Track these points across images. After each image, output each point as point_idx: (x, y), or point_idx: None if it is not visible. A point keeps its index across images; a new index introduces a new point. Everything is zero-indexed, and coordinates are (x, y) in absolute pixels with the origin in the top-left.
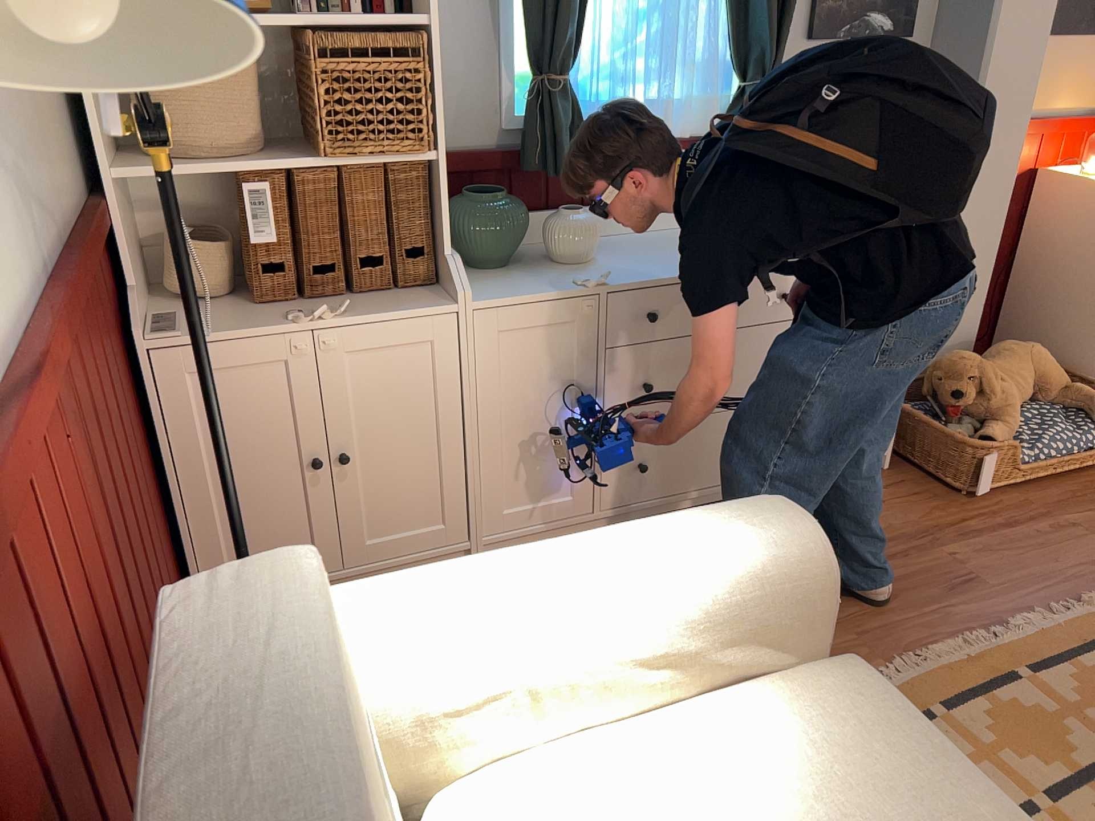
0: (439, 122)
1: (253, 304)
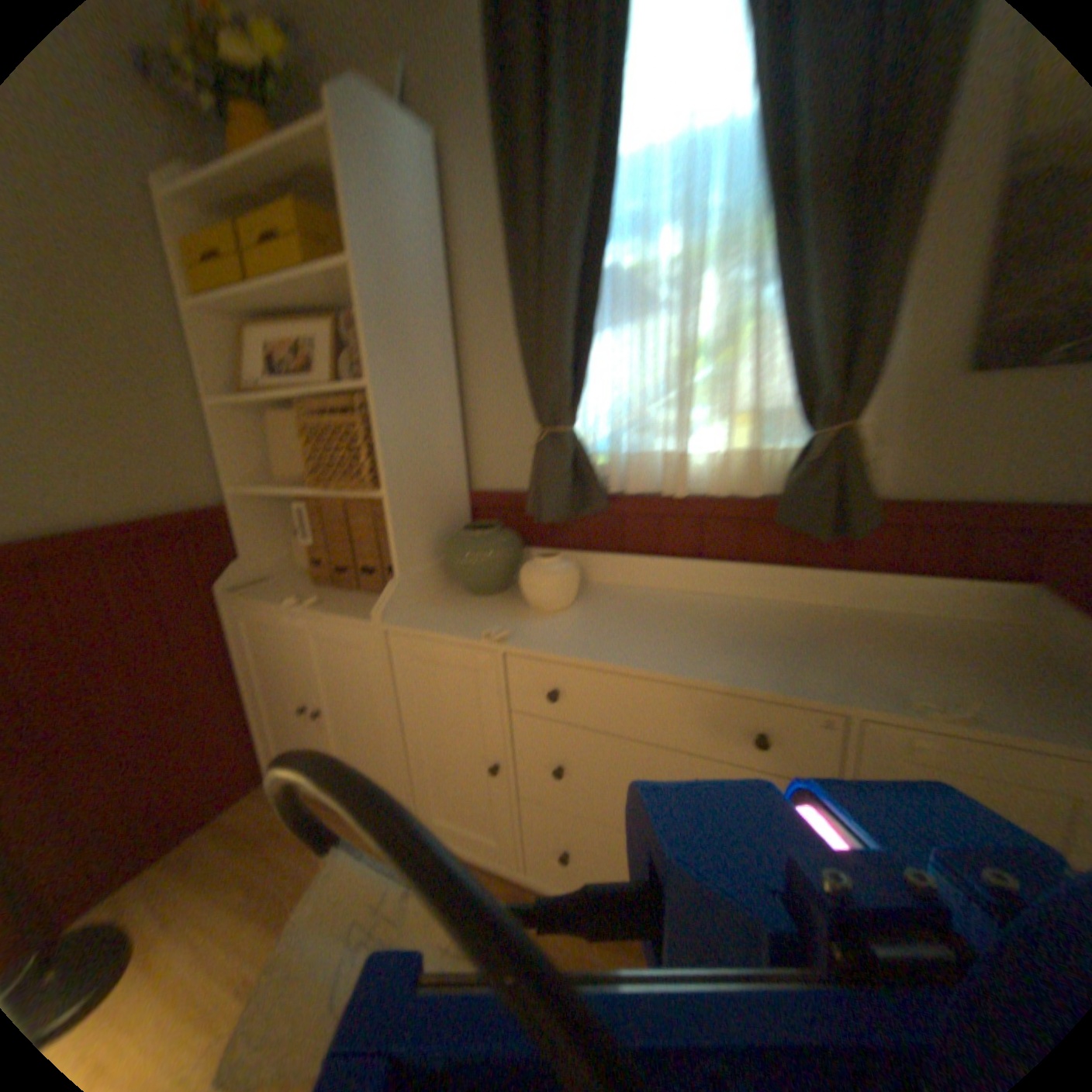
0: (387, 462)
1: (315, 580)
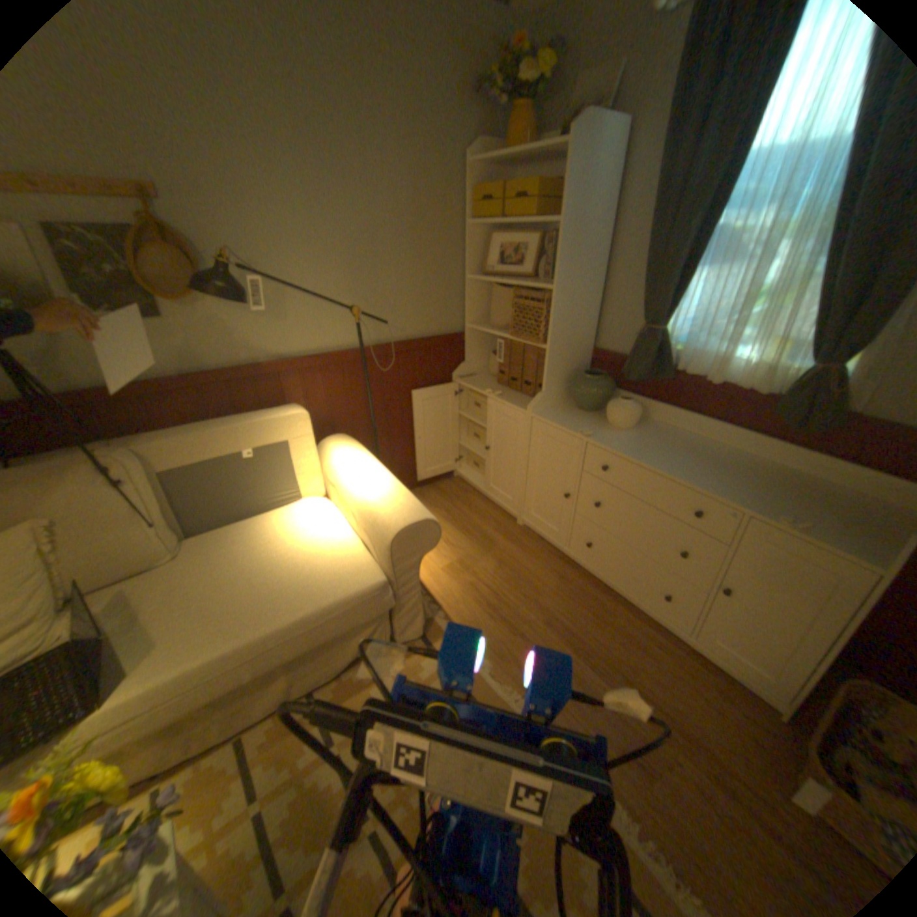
0: (551, 332)
1: (497, 383)
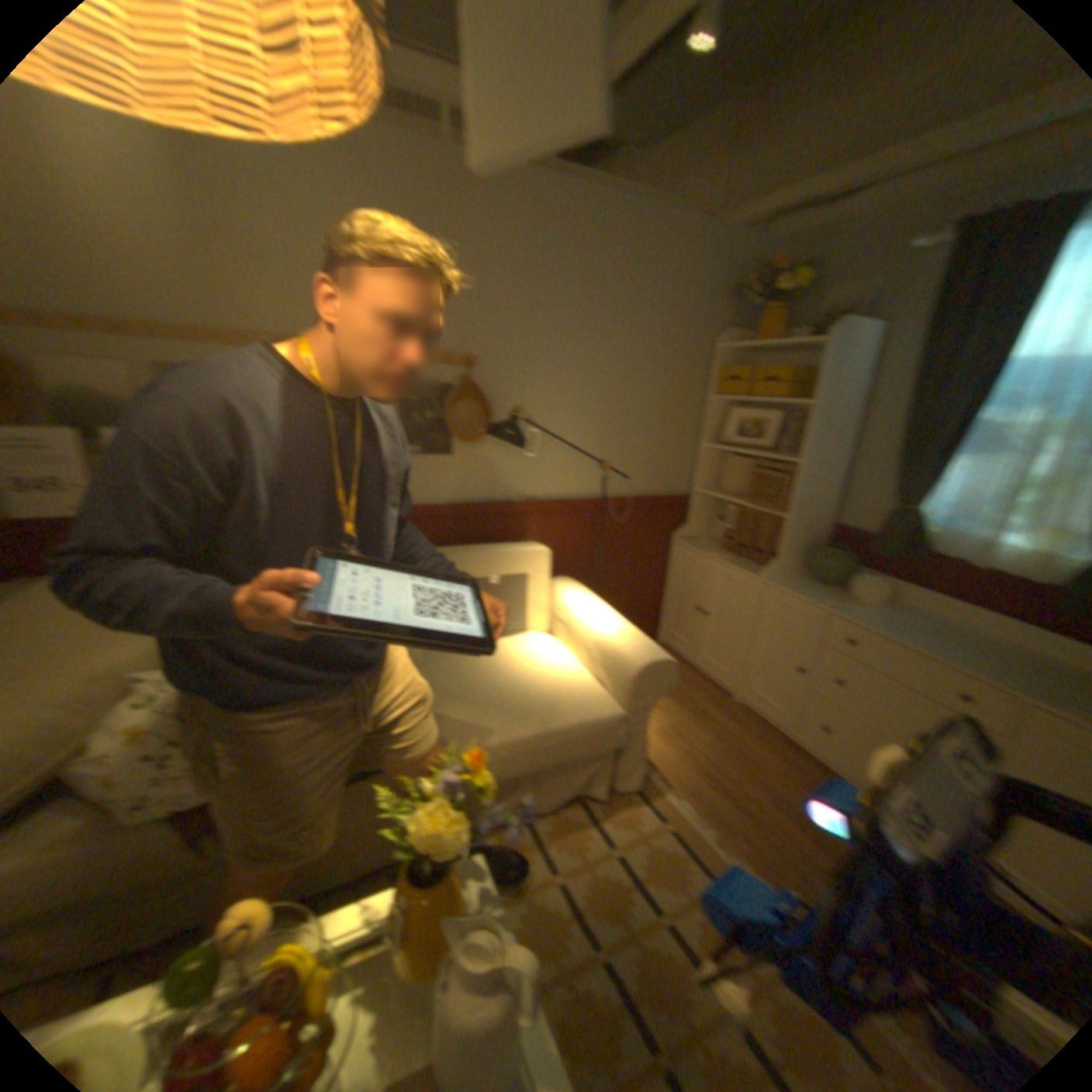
0: (795, 503)
1: (723, 549)
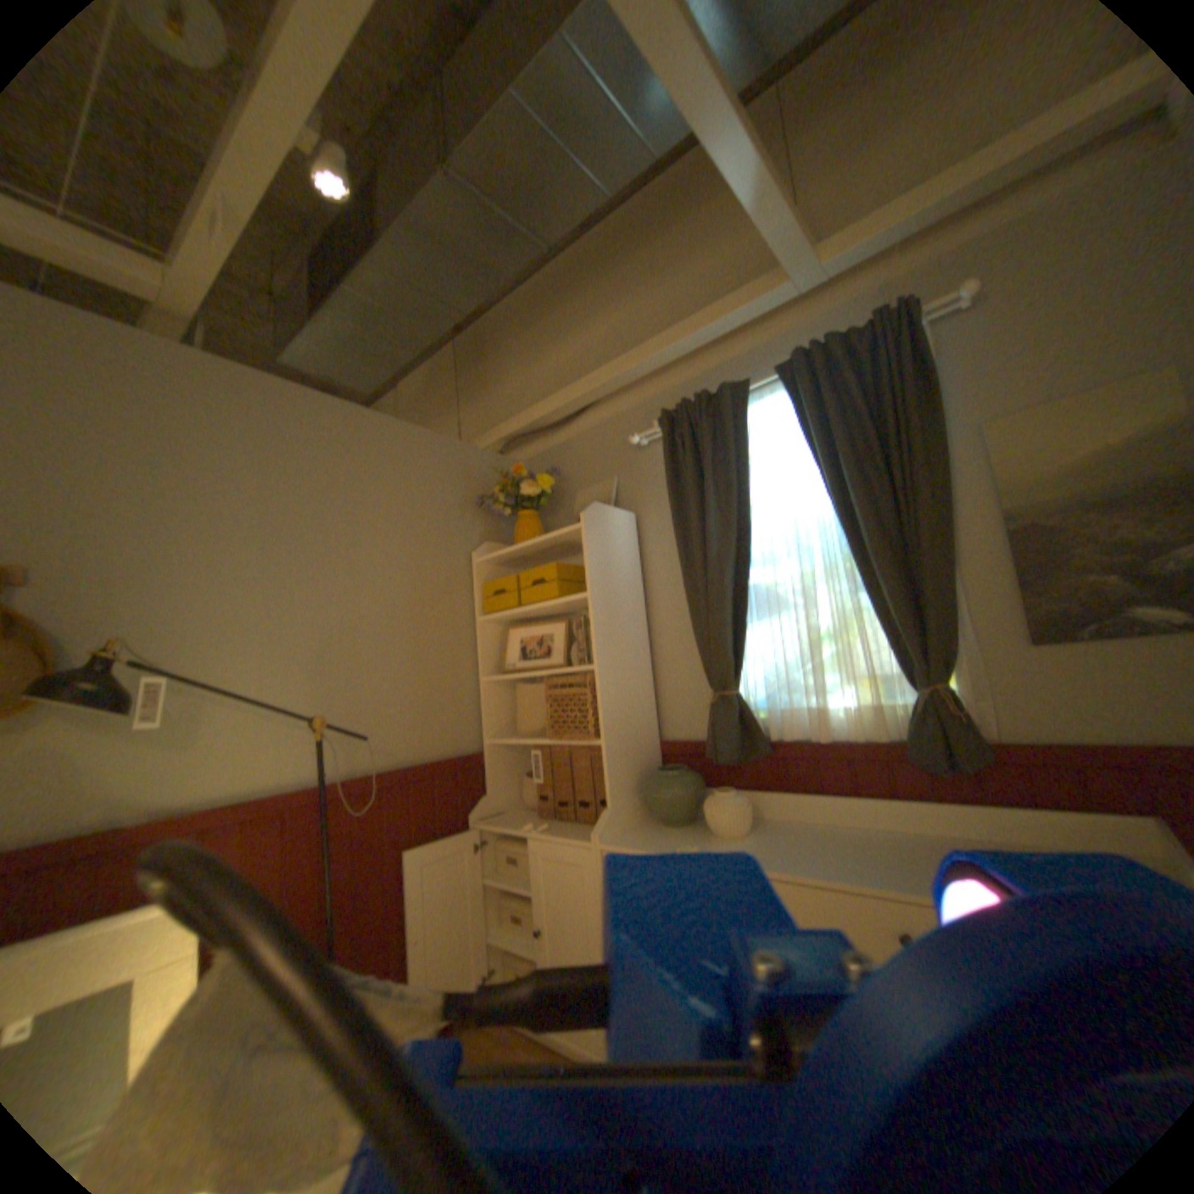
0: (603, 720)
1: (538, 816)
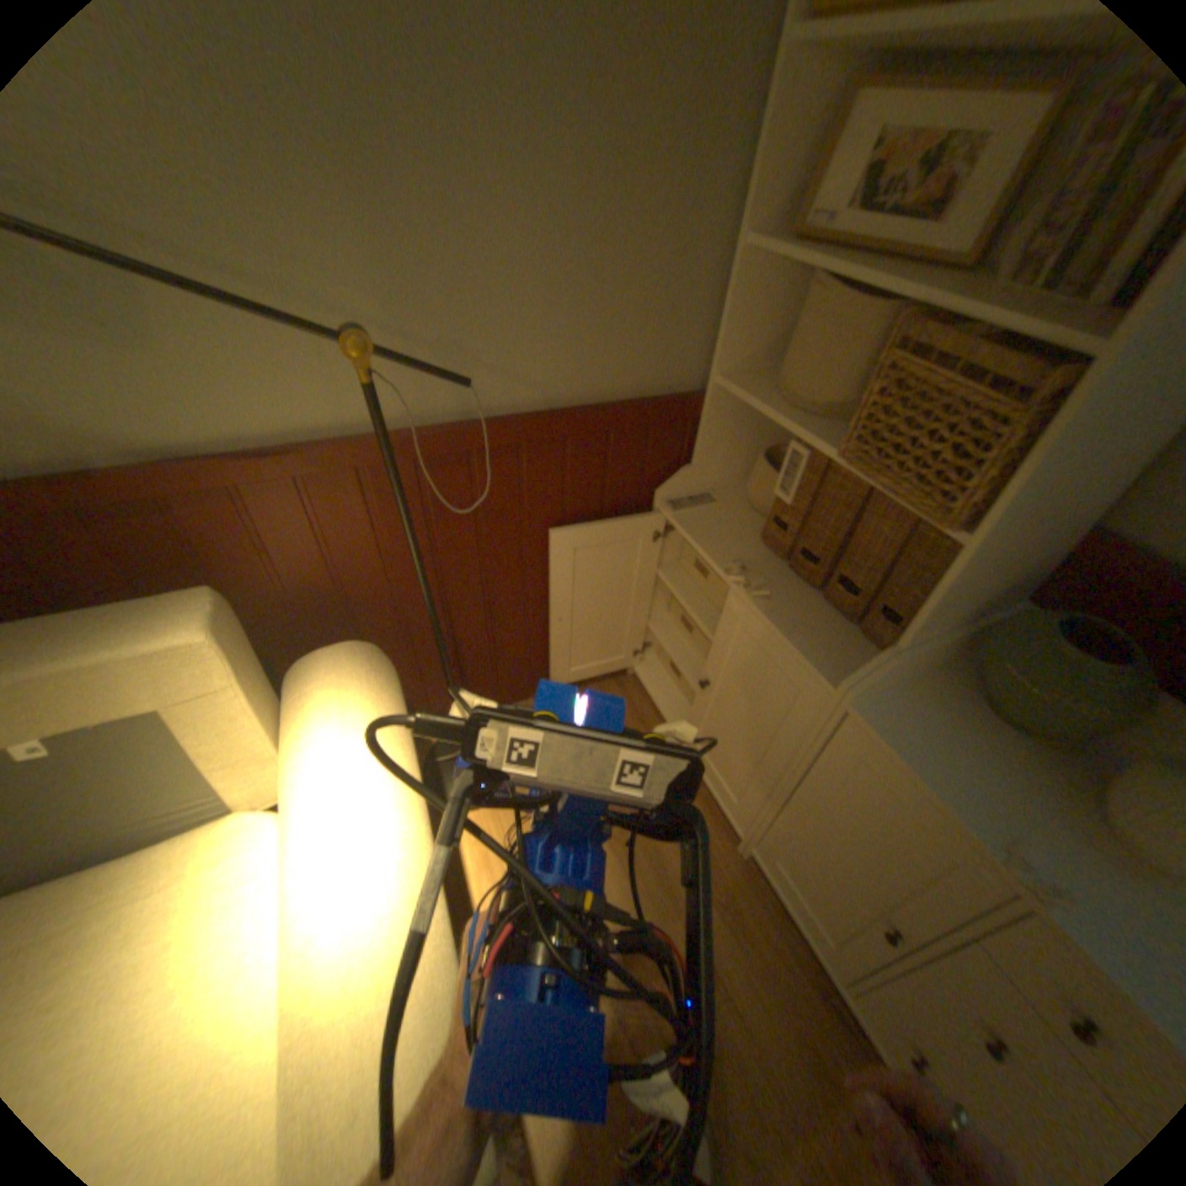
0: (1015, 504)
1: (763, 537)
